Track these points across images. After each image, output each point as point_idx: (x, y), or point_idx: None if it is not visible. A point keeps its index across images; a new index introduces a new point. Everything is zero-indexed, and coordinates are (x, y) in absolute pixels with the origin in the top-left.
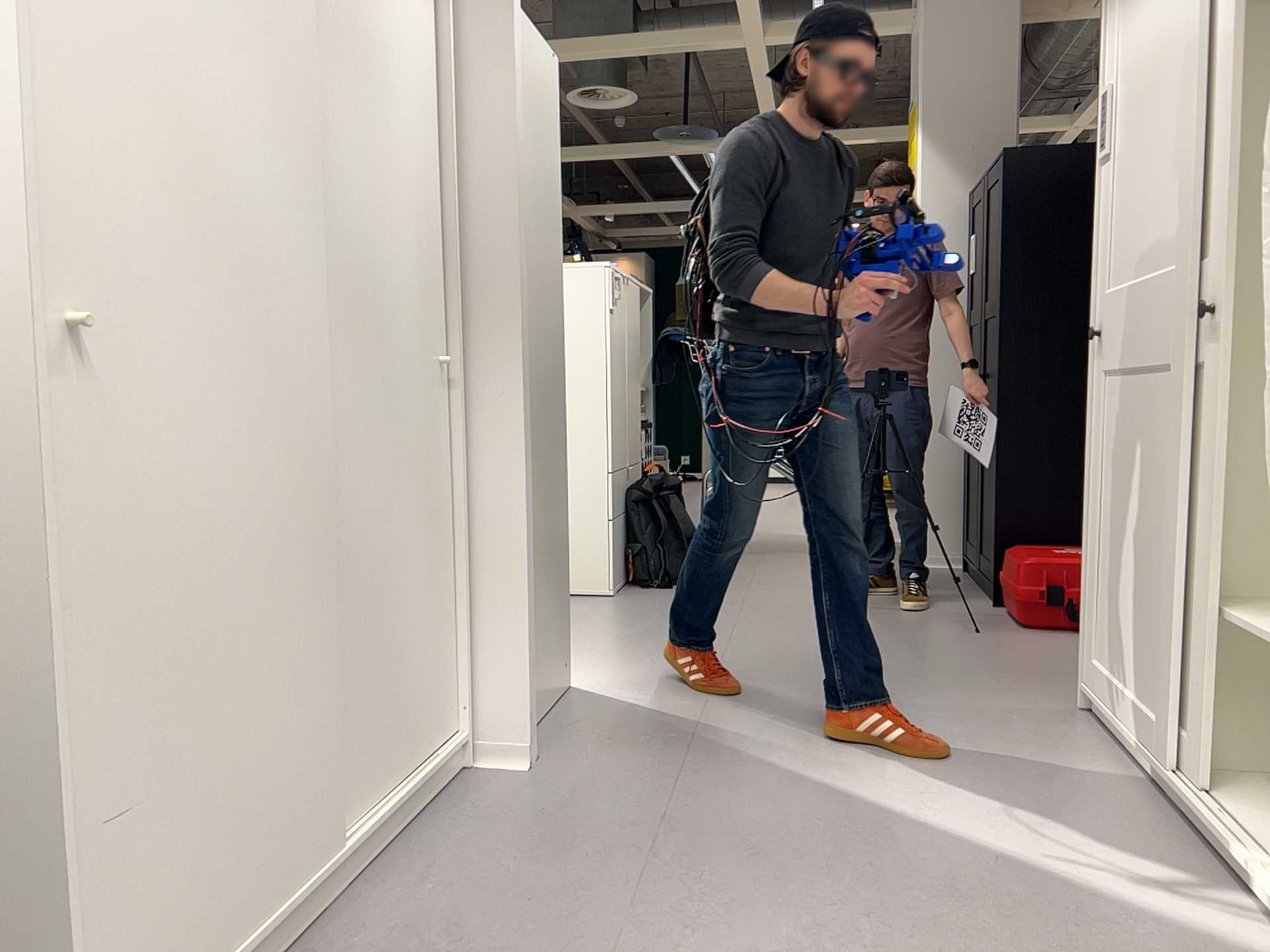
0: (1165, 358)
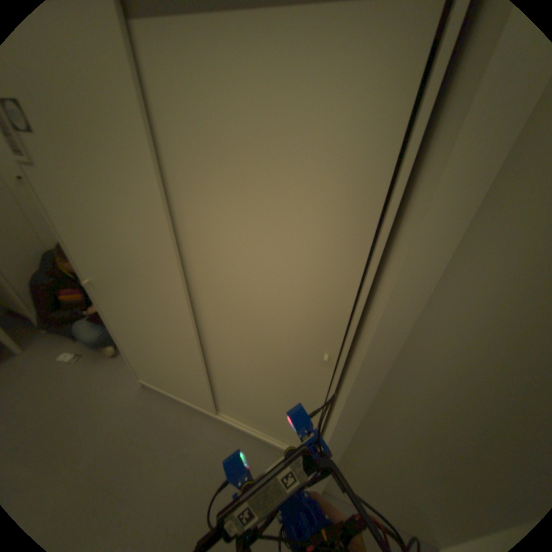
0: None
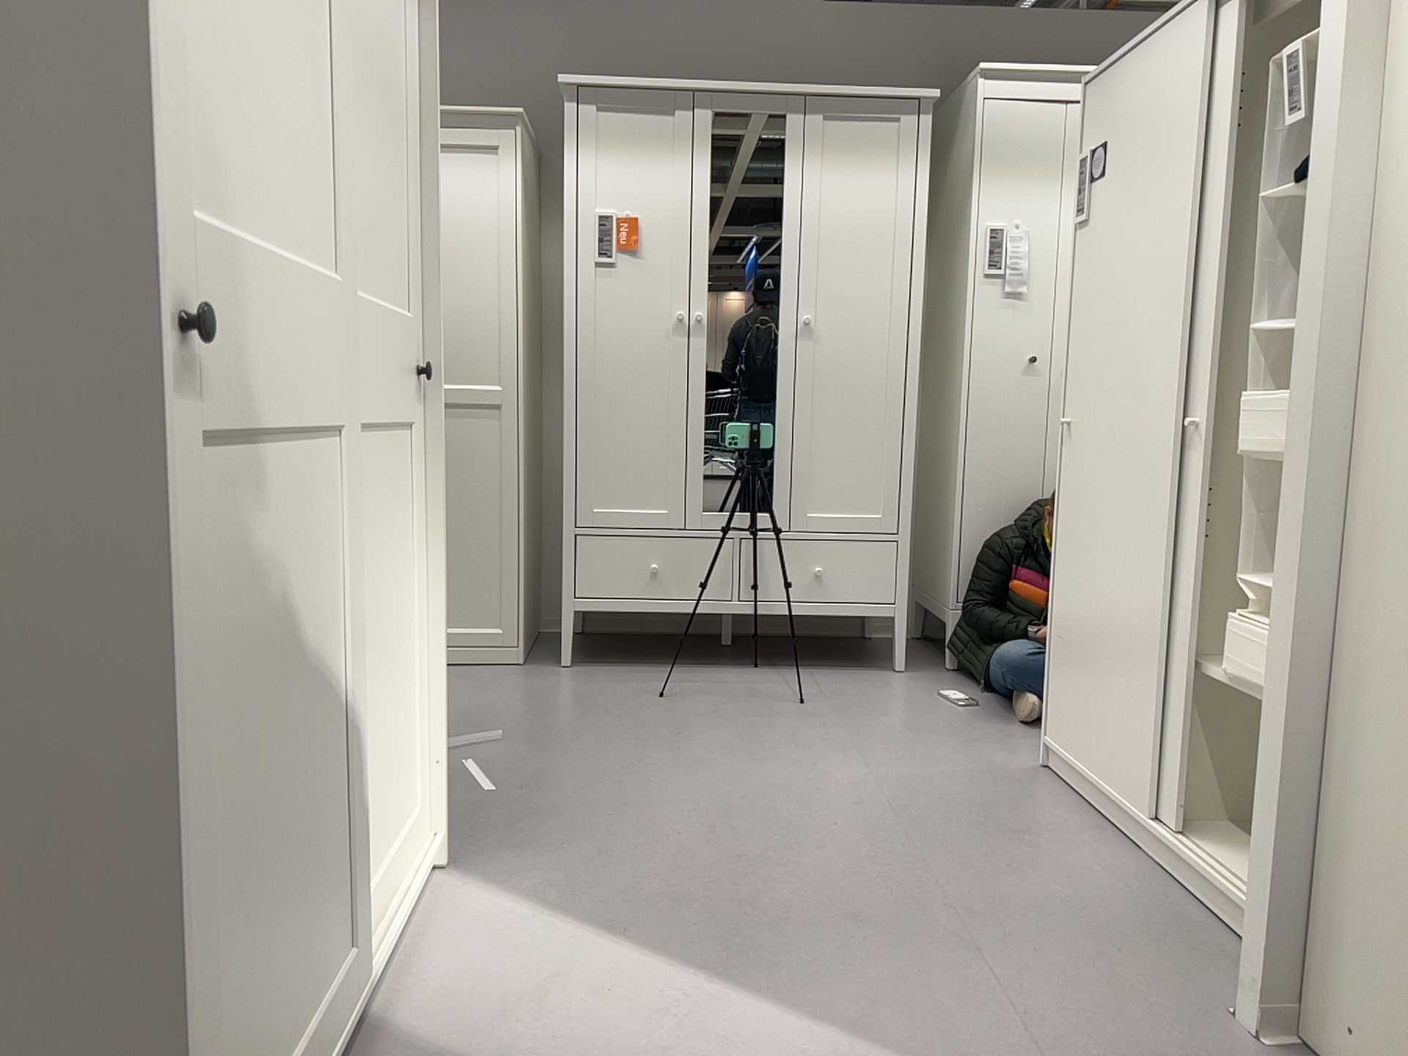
0: (334, 425)
